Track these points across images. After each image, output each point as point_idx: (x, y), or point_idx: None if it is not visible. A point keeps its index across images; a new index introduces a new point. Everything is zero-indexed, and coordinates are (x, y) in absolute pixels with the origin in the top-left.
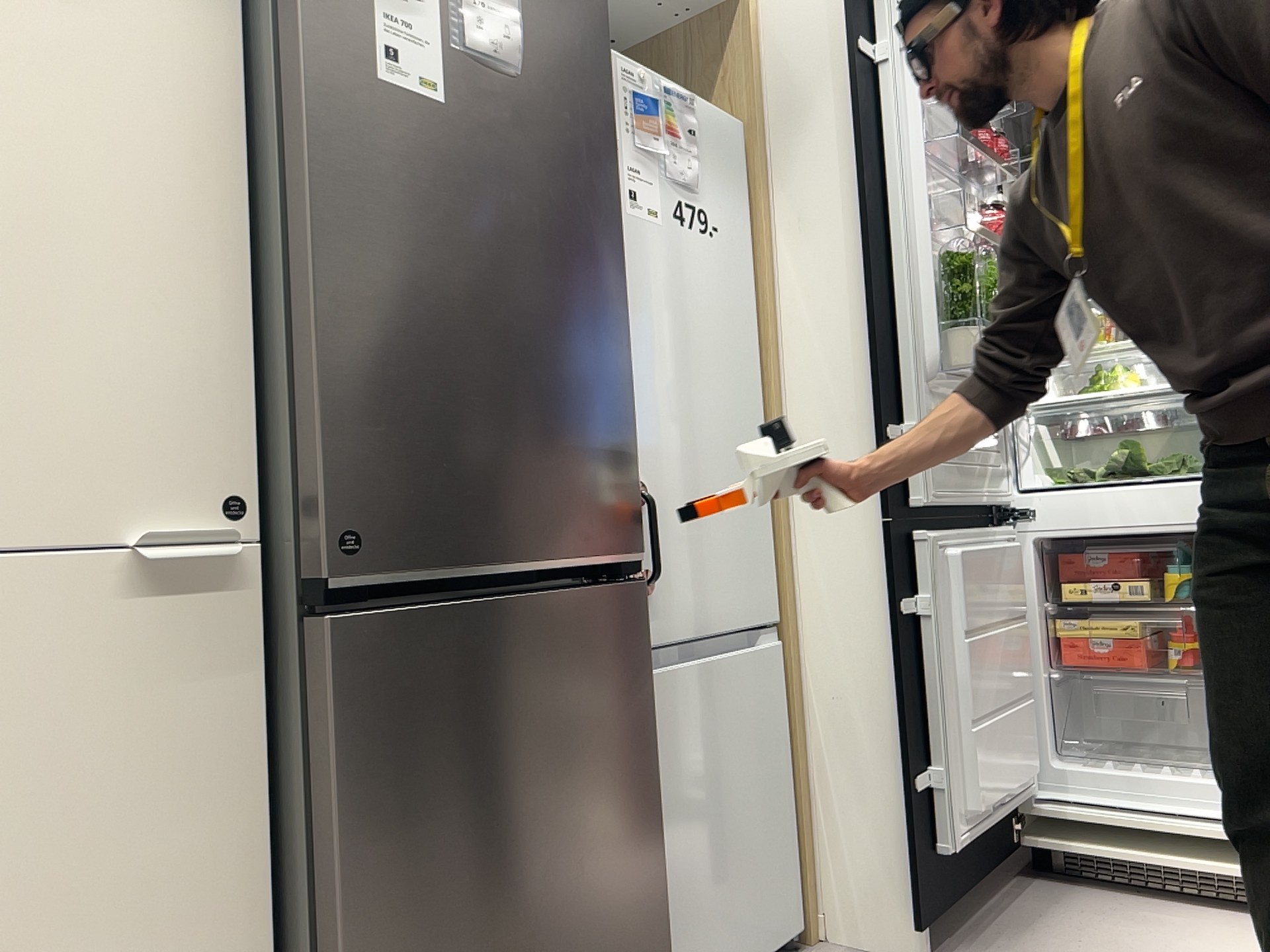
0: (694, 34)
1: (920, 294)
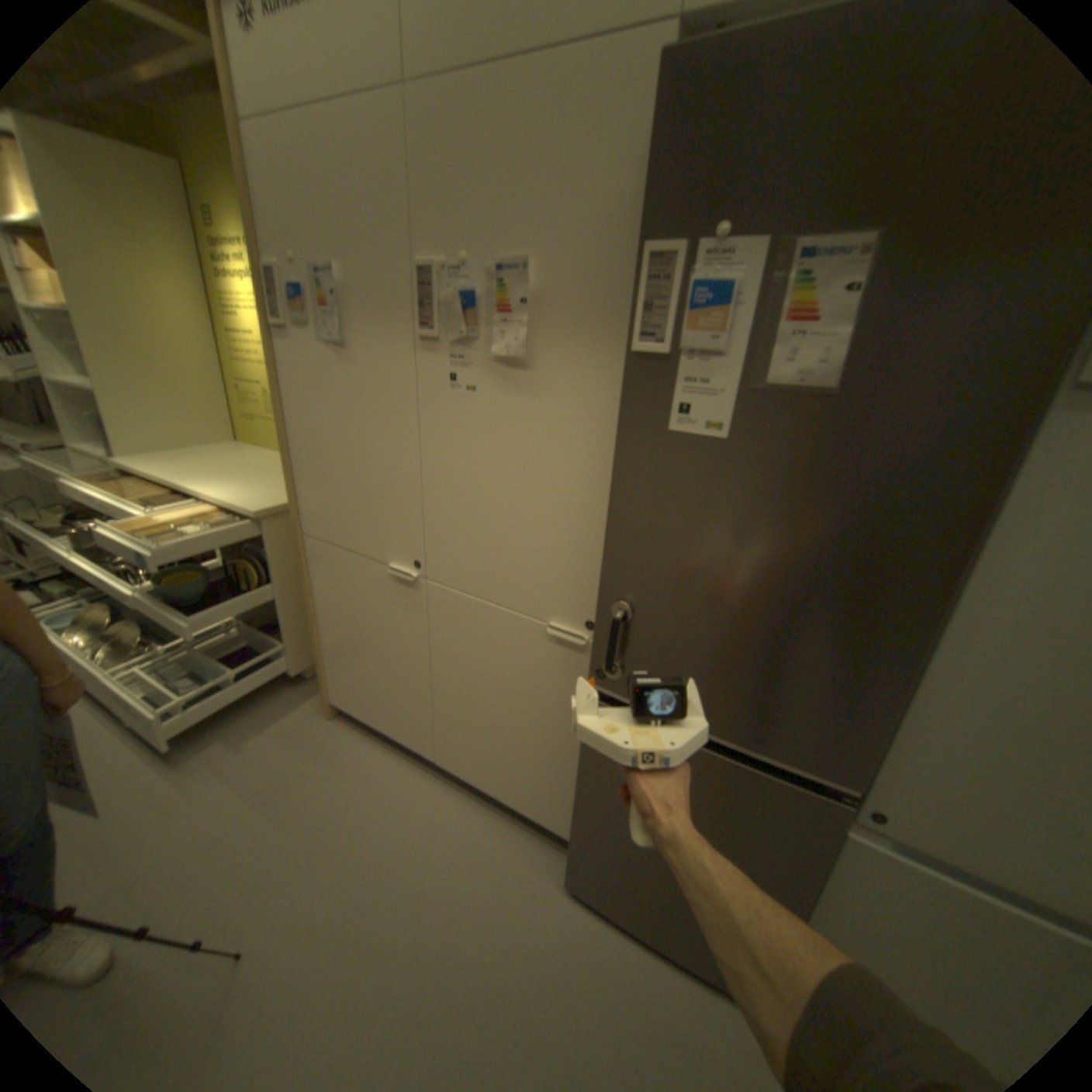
0: None
1: None
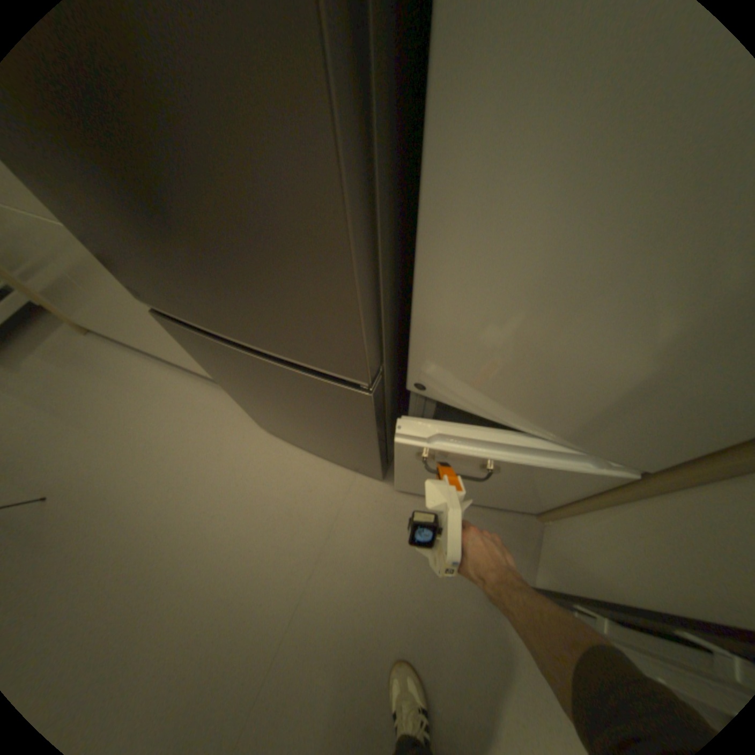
0: None
1: None
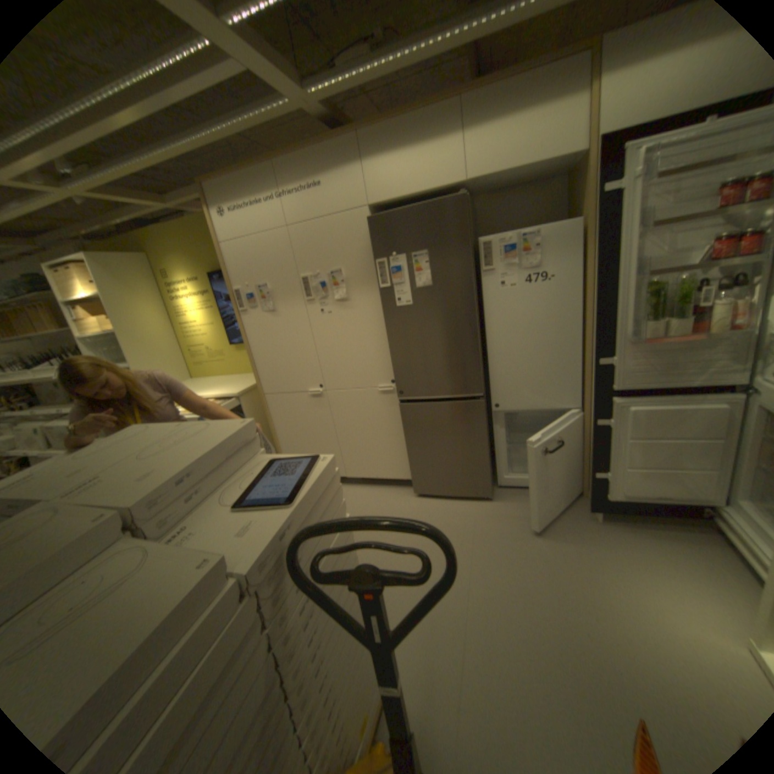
0: (583, 164)
1: (630, 304)
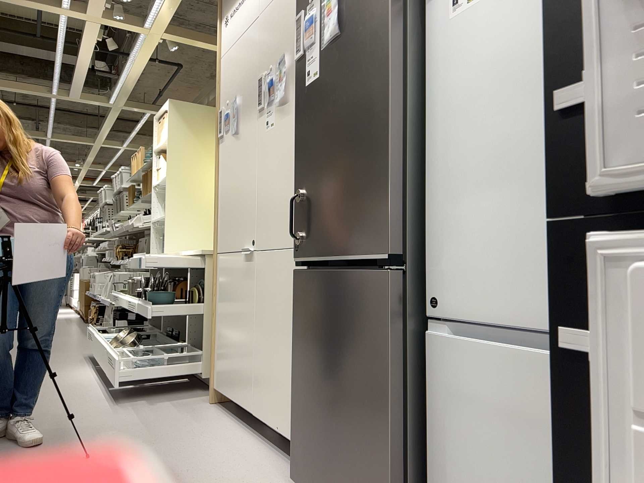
0: None
1: None
